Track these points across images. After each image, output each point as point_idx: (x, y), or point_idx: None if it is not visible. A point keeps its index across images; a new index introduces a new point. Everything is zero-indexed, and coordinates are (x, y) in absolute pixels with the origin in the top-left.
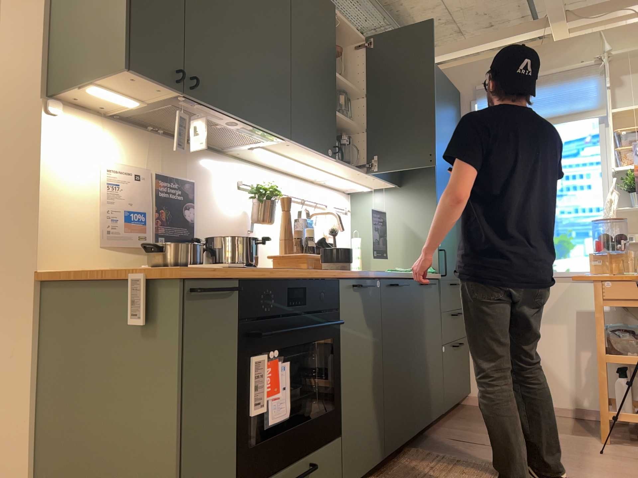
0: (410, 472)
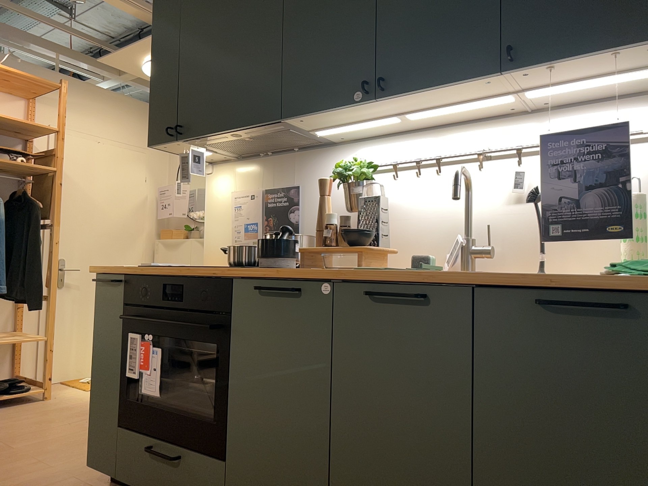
0: None
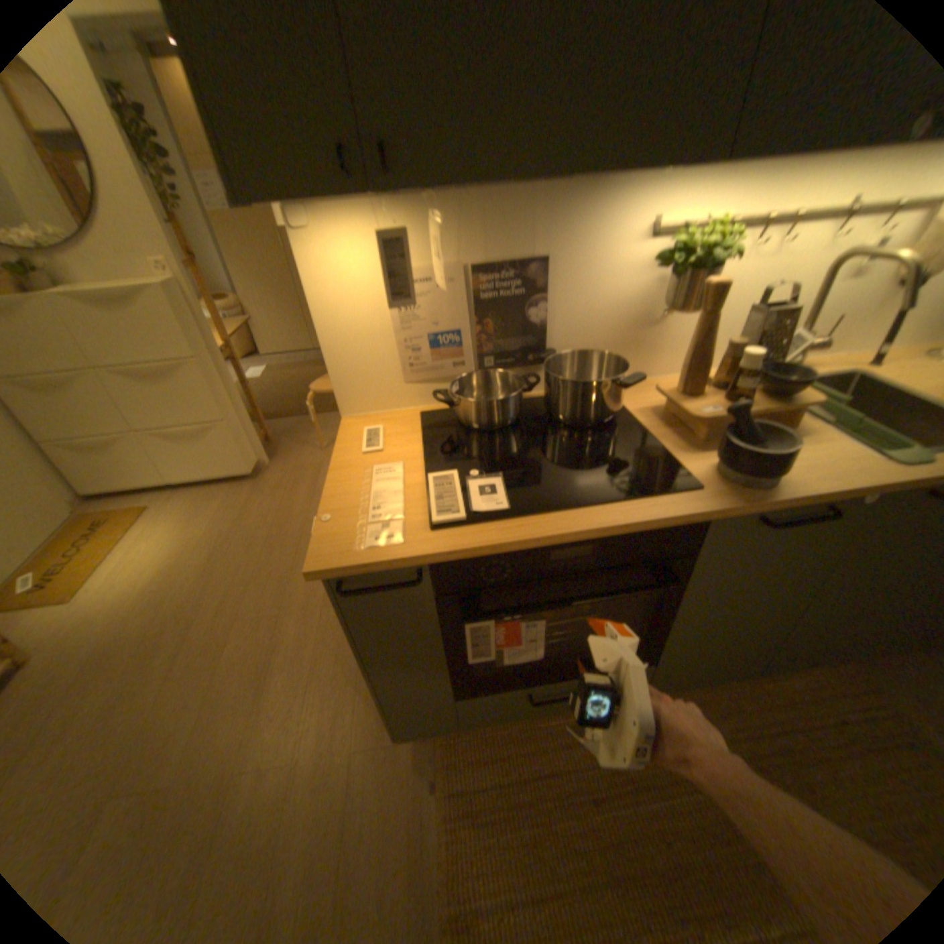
0: (799, 706)
